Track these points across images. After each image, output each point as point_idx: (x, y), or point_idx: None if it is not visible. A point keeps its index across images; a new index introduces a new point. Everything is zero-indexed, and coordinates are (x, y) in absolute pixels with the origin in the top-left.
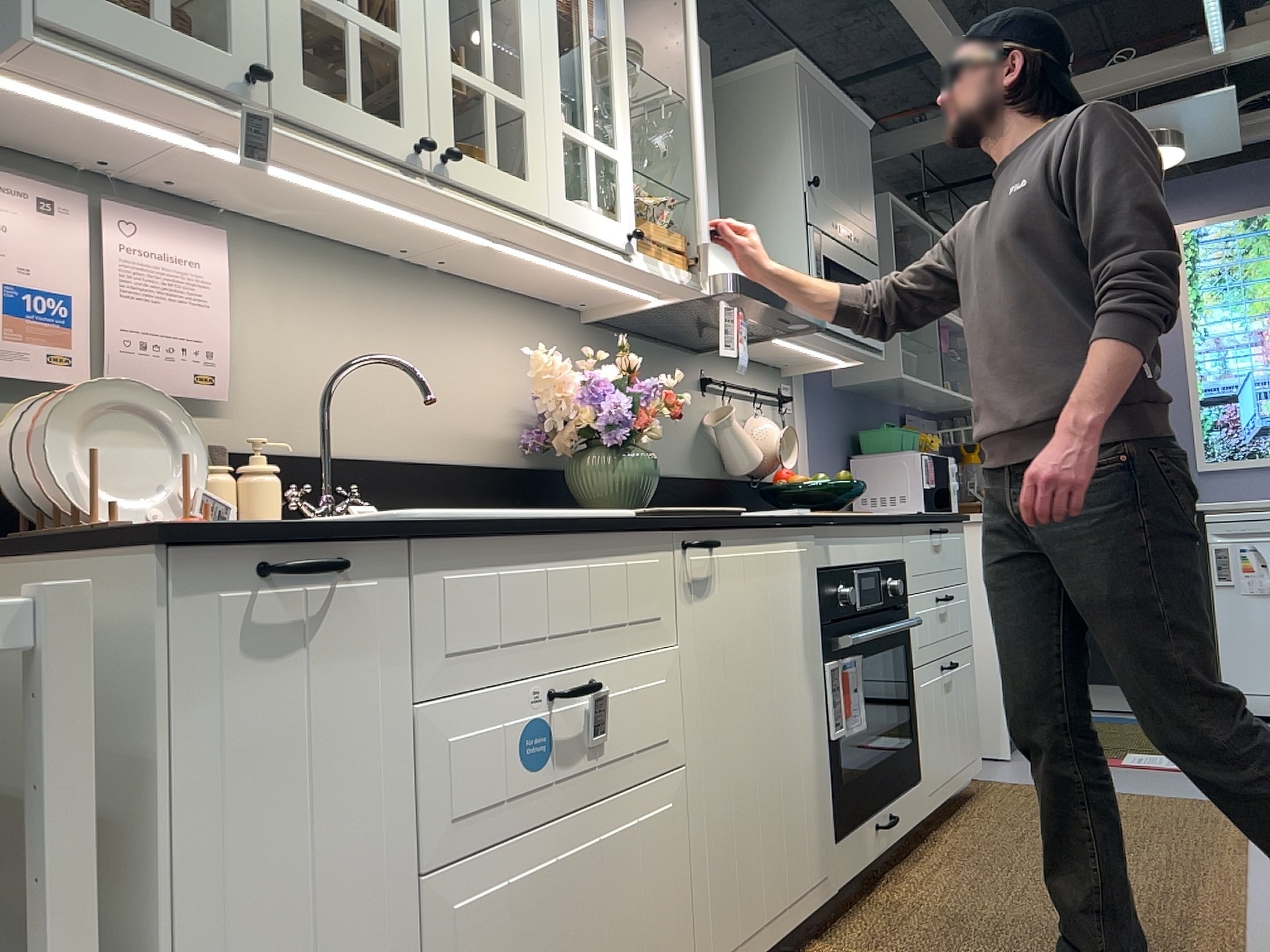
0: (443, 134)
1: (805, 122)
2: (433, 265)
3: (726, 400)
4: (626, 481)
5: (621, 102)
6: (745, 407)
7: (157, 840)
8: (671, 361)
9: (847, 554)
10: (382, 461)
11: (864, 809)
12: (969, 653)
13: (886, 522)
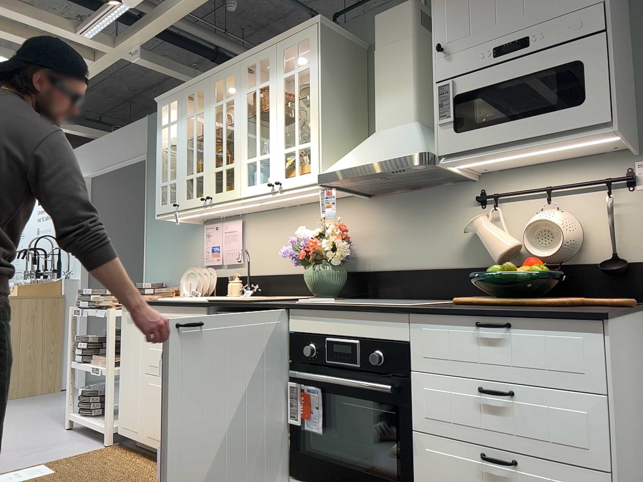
0: (211, 191)
1: (436, 6)
2: (292, 204)
3: (499, 207)
4: (308, 281)
5: (271, 131)
6: (543, 204)
7: (121, 347)
8: (441, 195)
9: (319, 328)
10: (278, 274)
11: (321, 481)
12: (586, 476)
13: (366, 311)
